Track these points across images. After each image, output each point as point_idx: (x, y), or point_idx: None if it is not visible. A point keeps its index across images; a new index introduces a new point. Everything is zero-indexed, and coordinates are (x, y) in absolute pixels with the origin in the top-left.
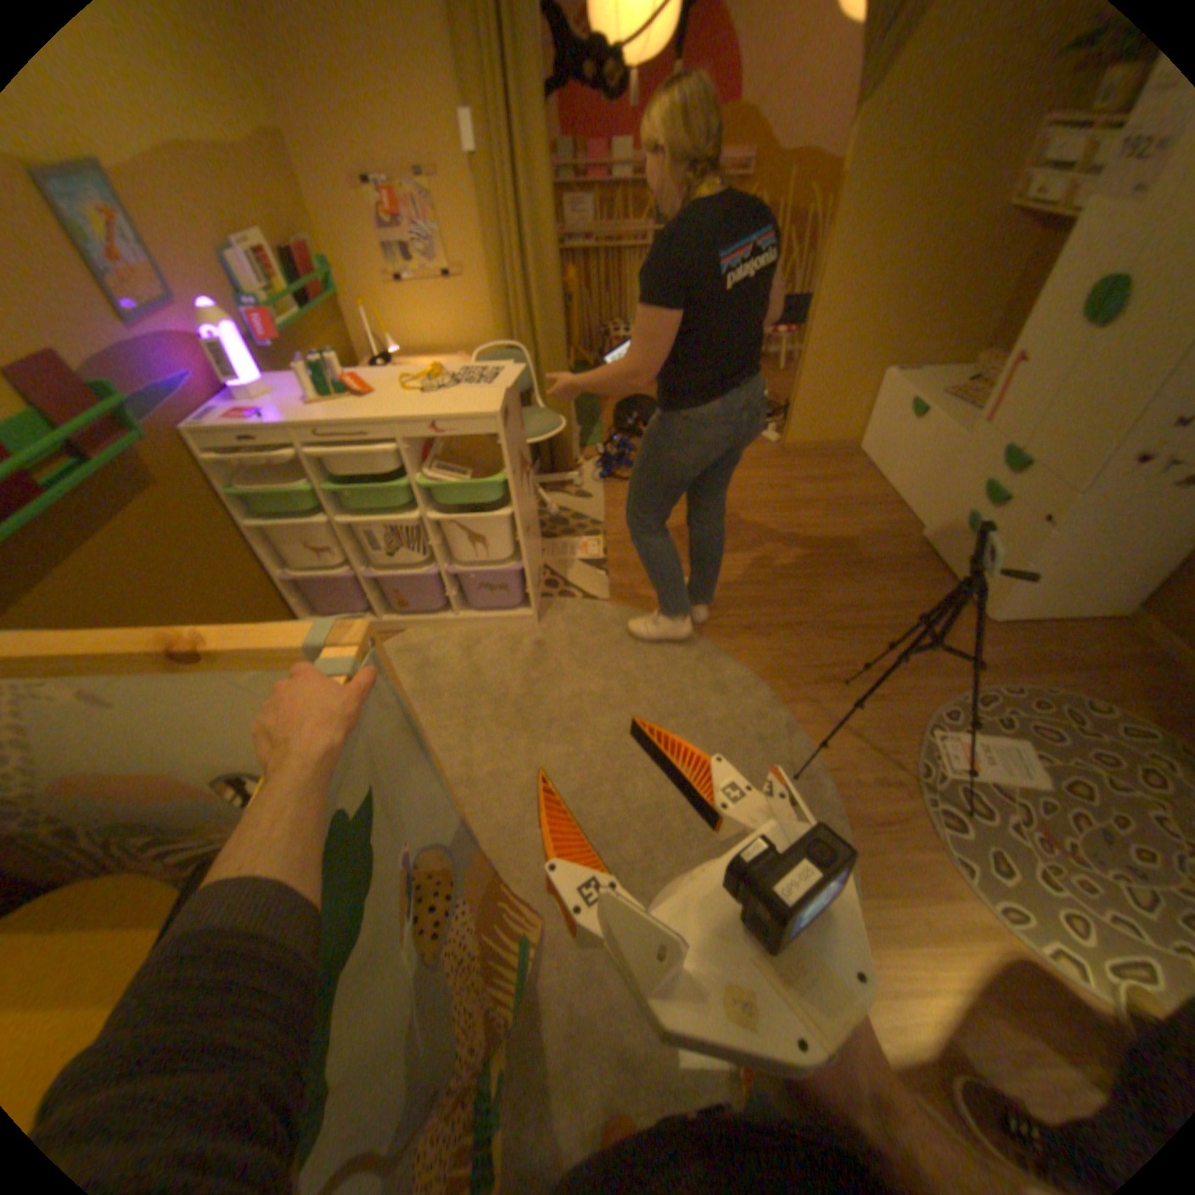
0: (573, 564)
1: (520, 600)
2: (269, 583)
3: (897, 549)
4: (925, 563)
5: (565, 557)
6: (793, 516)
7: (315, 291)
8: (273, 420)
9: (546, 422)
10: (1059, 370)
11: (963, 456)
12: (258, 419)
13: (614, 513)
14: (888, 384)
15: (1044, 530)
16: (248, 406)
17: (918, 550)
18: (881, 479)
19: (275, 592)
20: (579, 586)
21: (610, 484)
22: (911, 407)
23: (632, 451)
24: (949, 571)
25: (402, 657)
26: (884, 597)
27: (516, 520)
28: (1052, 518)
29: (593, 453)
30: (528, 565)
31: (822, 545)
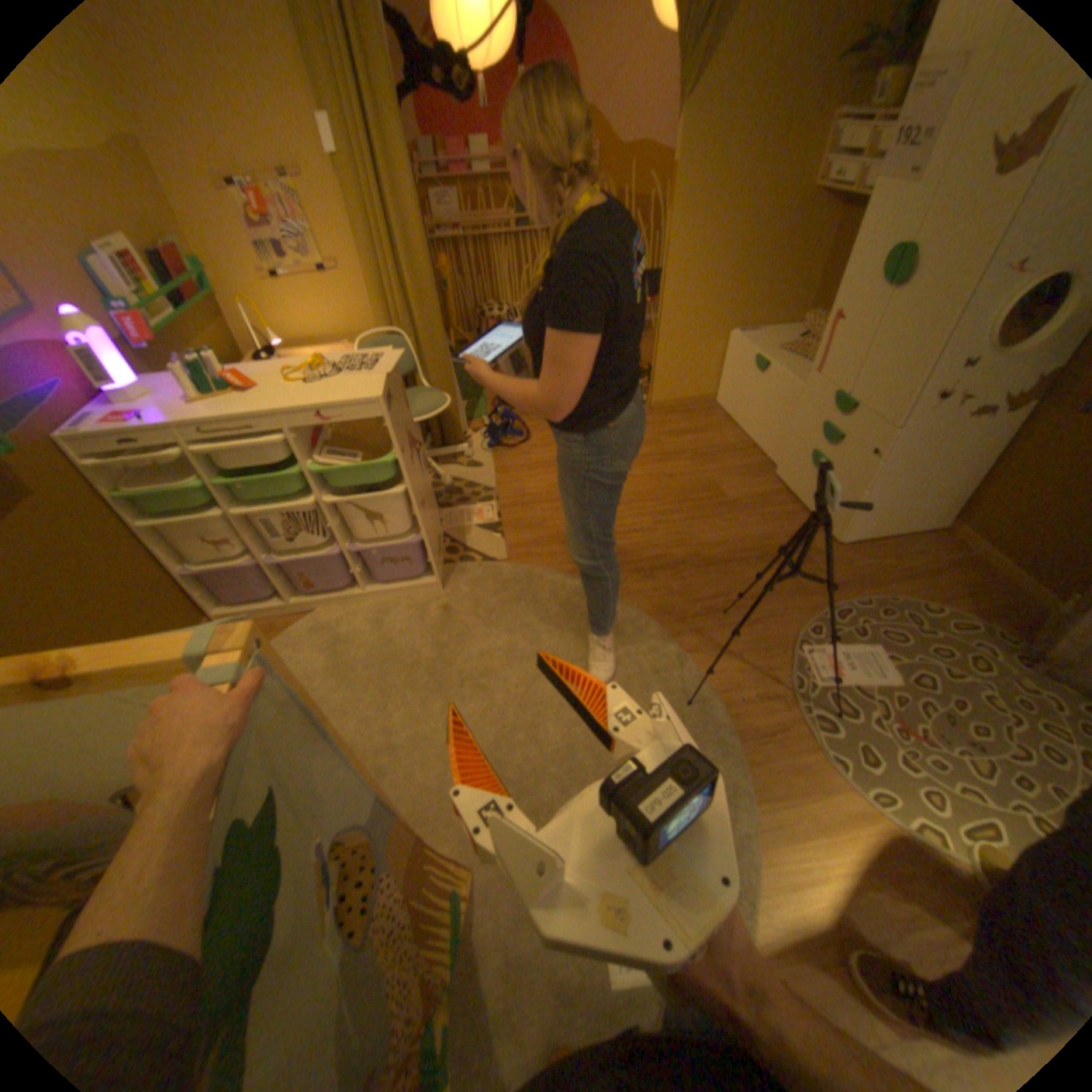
0: (471, 529)
1: (424, 569)
2: (169, 579)
3: (755, 488)
4: (781, 498)
5: (463, 524)
6: (665, 467)
7: (190, 290)
8: (154, 420)
9: (432, 400)
10: (870, 325)
11: (801, 404)
12: (139, 420)
13: (504, 479)
14: (733, 345)
15: (873, 462)
16: (128, 408)
17: (774, 487)
18: (736, 428)
19: (177, 588)
20: (478, 549)
21: (499, 452)
22: (754, 364)
23: (517, 420)
24: (801, 504)
25: (313, 636)
26: (749, 532)
27: (411, 496)
28: (878, 452)
29: (480, 425)
30: (428, 536)
31: (692, 491)
